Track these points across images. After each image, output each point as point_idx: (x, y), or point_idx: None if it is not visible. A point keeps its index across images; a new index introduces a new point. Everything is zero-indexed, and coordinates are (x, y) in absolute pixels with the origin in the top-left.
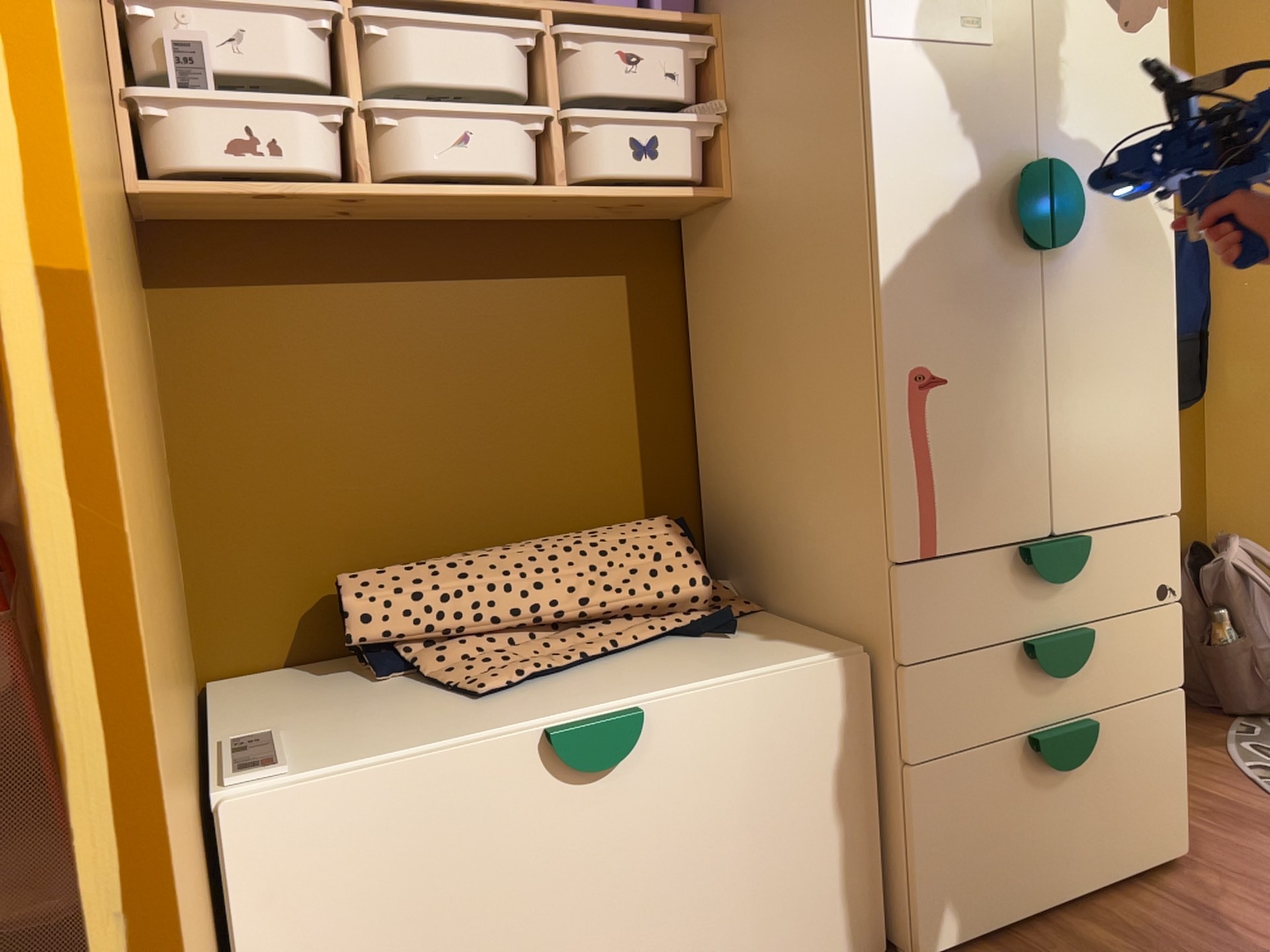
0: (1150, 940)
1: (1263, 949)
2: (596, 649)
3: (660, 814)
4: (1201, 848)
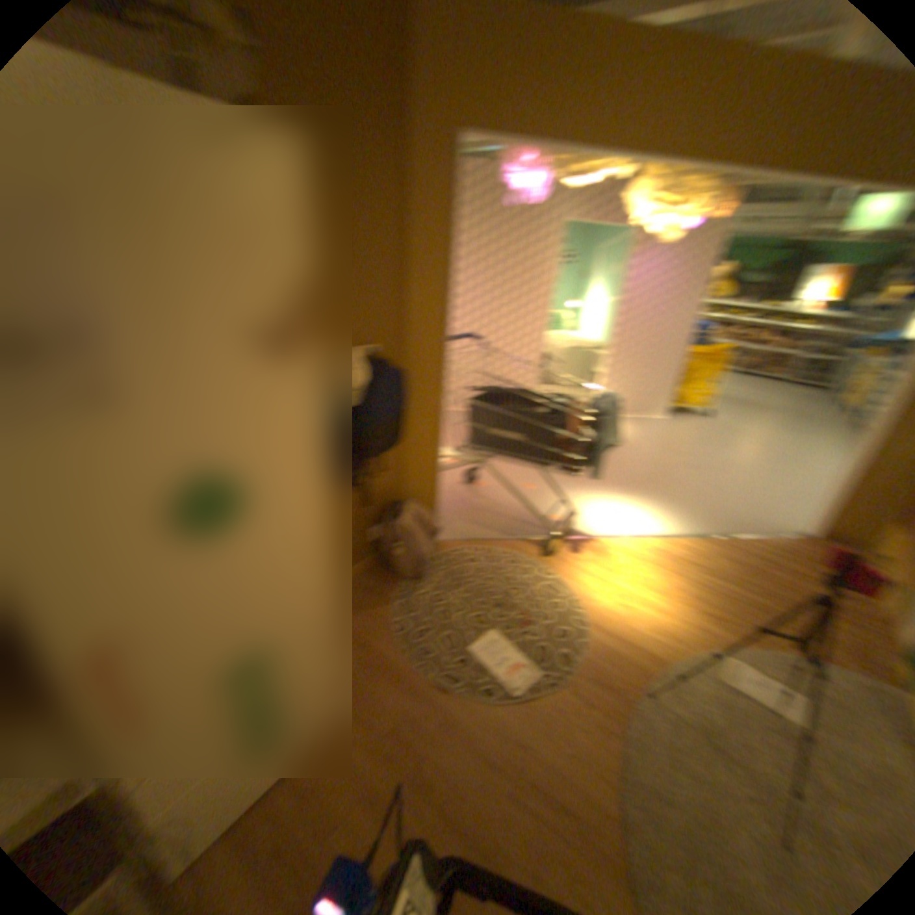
0: (309, 799)
1: (356, 790)
2: None
3: None
4: (357, 702)
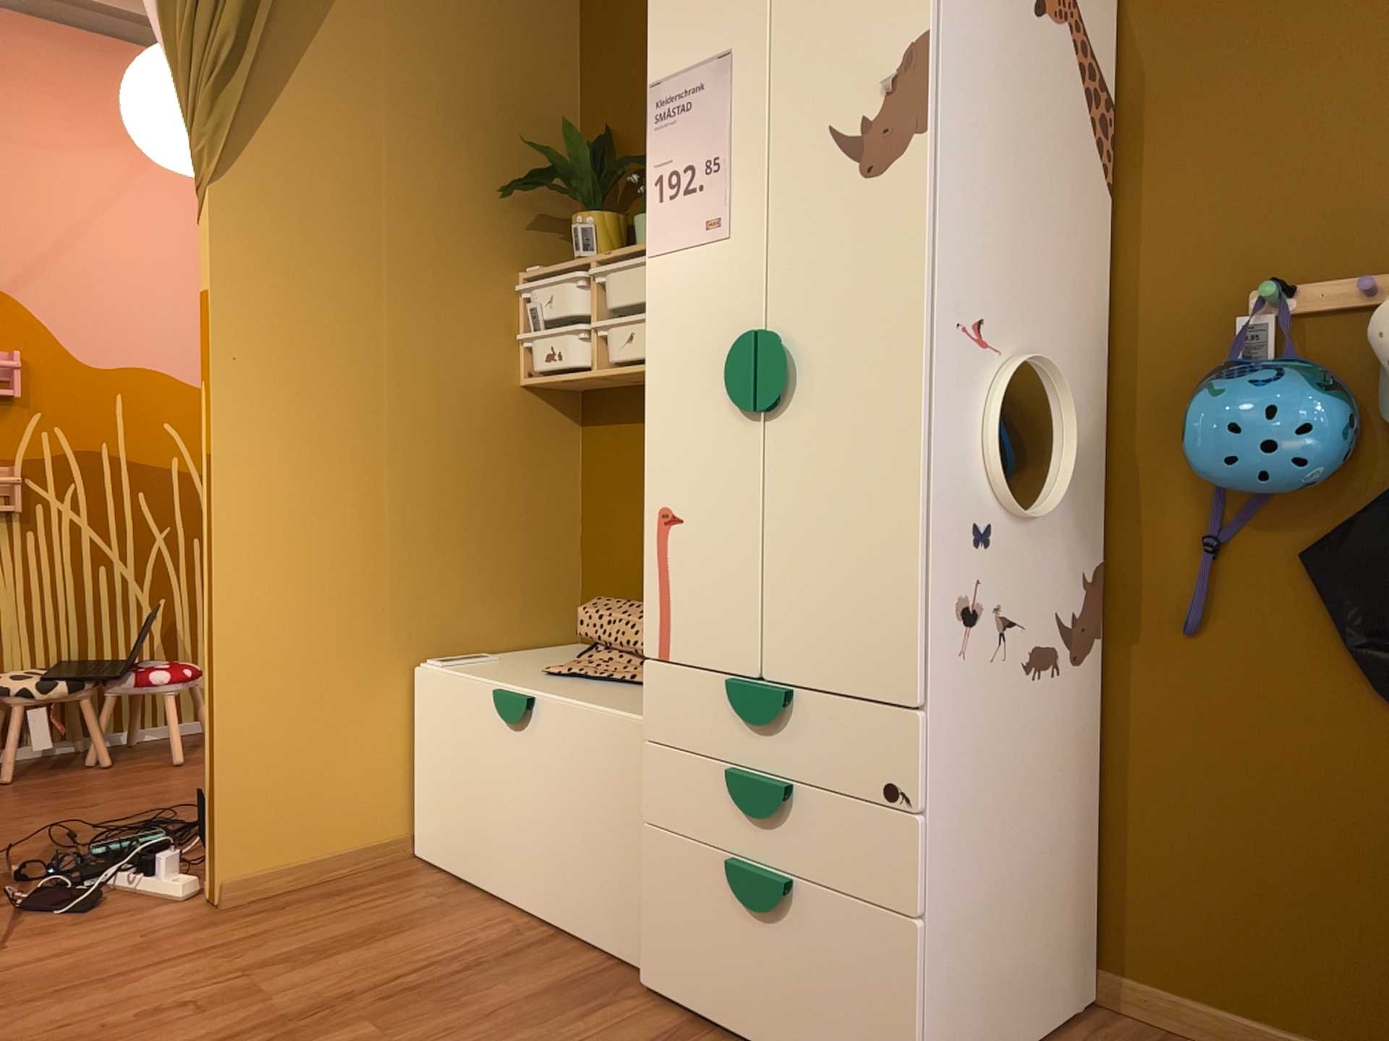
0: None
1: None
2: (623, 675)
3: (538, 767)
4: None
